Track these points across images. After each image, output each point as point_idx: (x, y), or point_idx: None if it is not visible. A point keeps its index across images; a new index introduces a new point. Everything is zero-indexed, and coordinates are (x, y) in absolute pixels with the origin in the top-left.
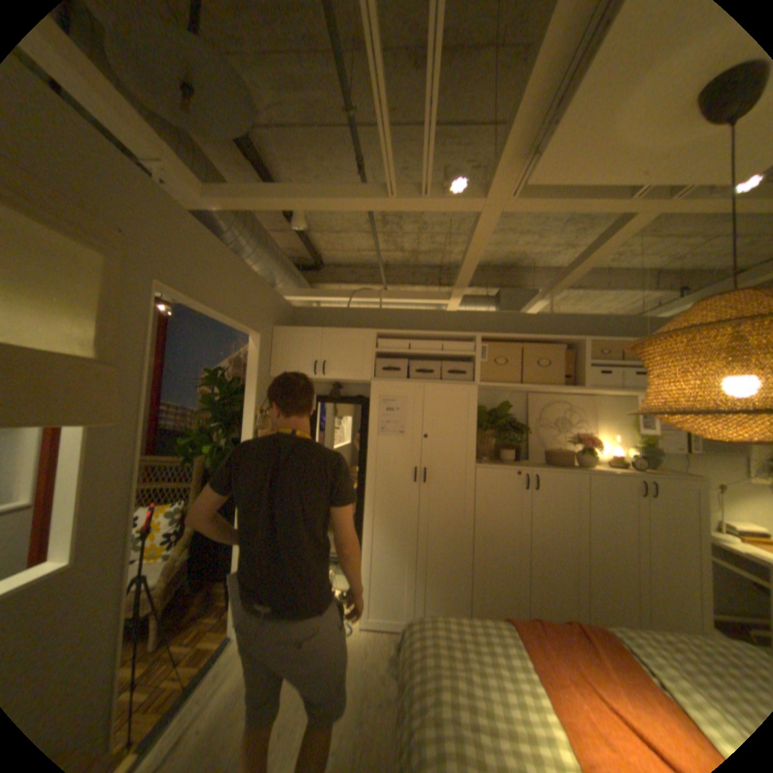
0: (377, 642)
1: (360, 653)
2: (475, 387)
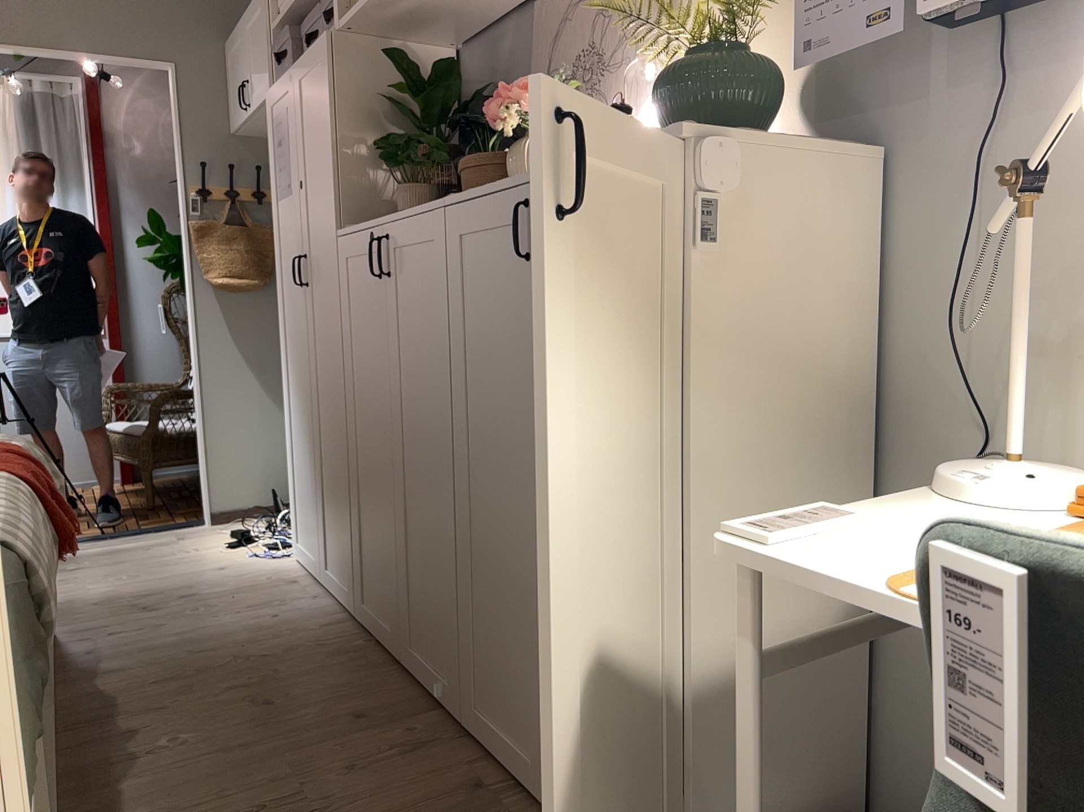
0: (281, 574)
1: (242, 573)
2: (329, 32)
